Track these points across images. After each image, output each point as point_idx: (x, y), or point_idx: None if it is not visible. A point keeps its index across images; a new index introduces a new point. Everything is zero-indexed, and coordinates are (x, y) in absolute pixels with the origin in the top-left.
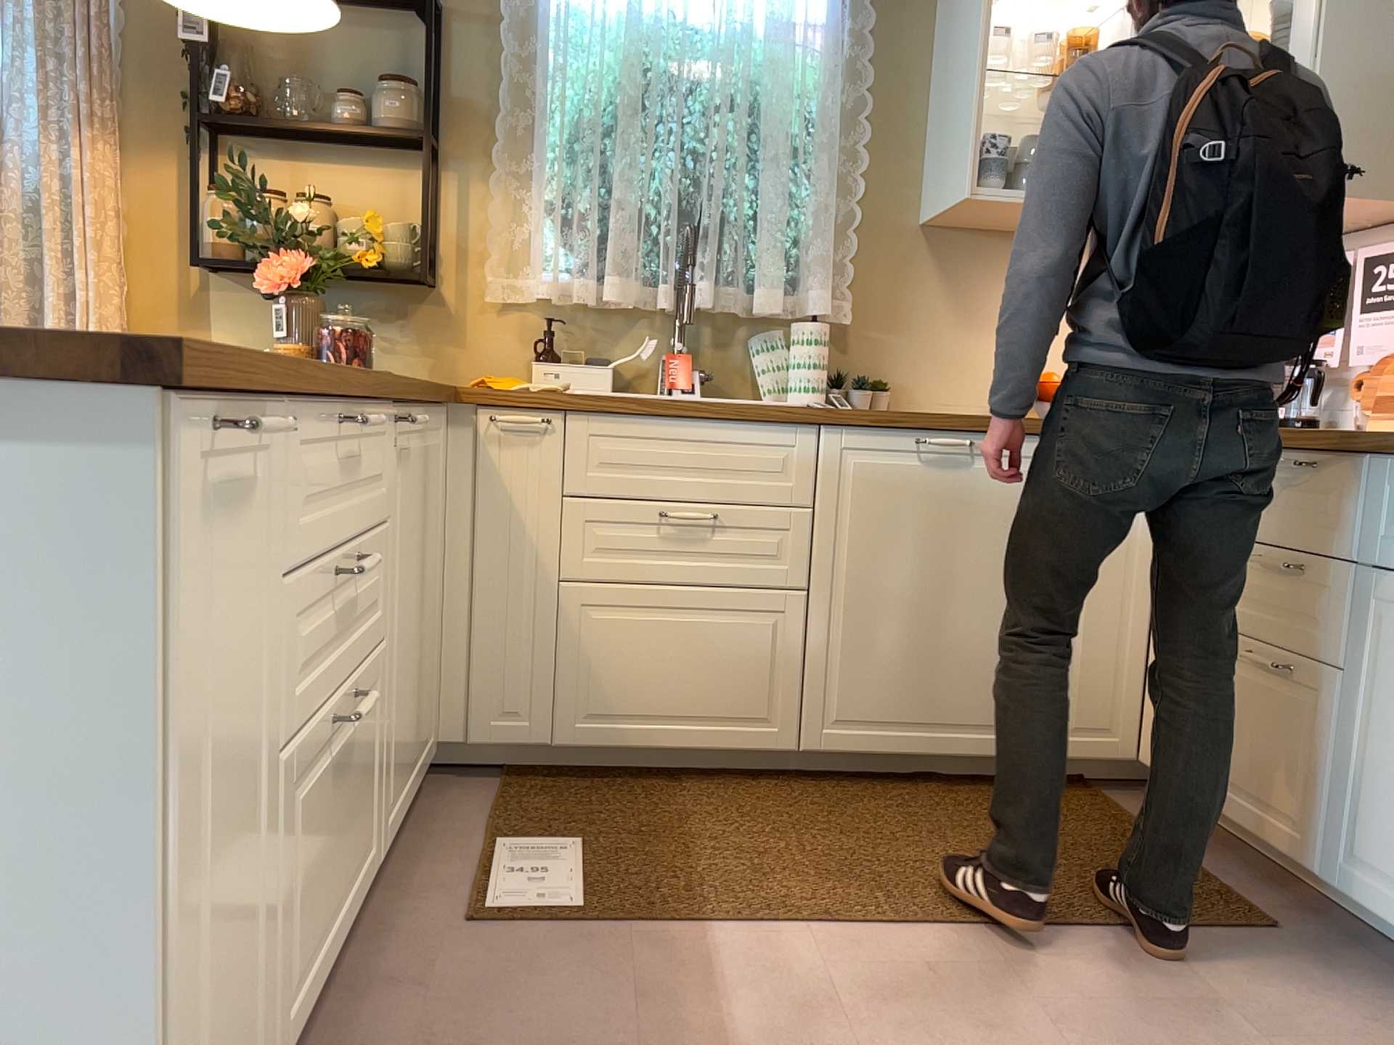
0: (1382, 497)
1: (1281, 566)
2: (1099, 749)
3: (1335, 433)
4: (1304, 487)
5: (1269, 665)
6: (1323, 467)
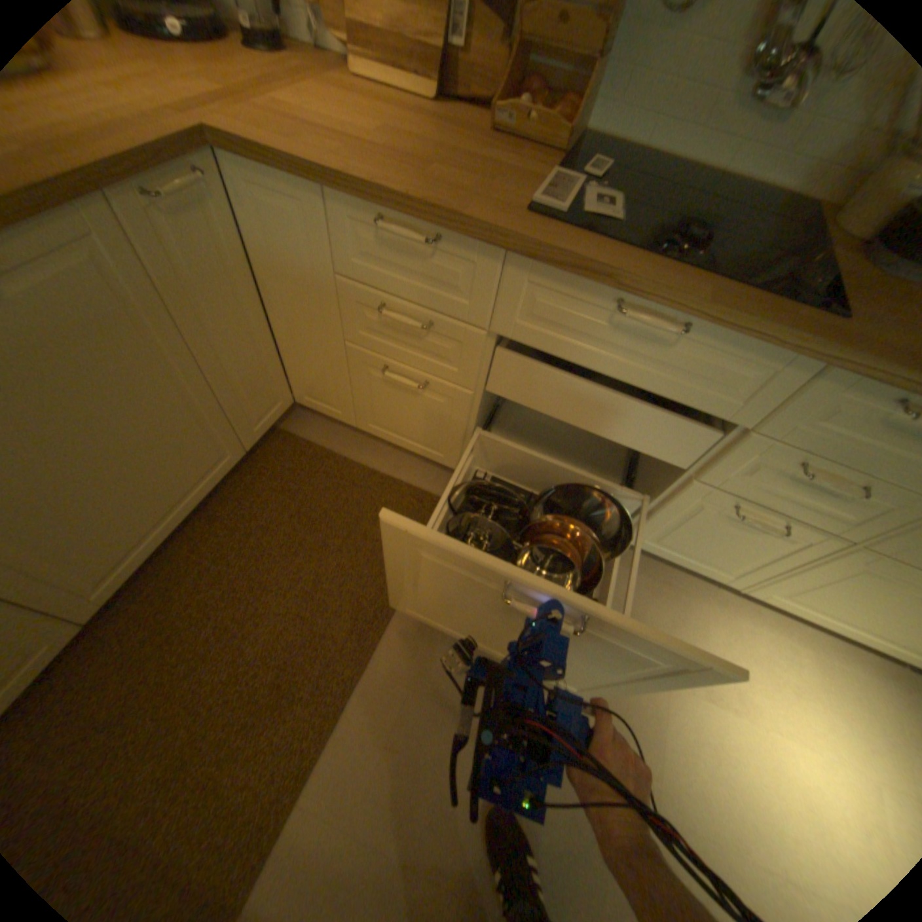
0: (516, 285)
1: (415, 324)
2: (273, 417)
3: (452, 198)
4: (423, 252)
5: (412, 384)
6: (447, 239)
